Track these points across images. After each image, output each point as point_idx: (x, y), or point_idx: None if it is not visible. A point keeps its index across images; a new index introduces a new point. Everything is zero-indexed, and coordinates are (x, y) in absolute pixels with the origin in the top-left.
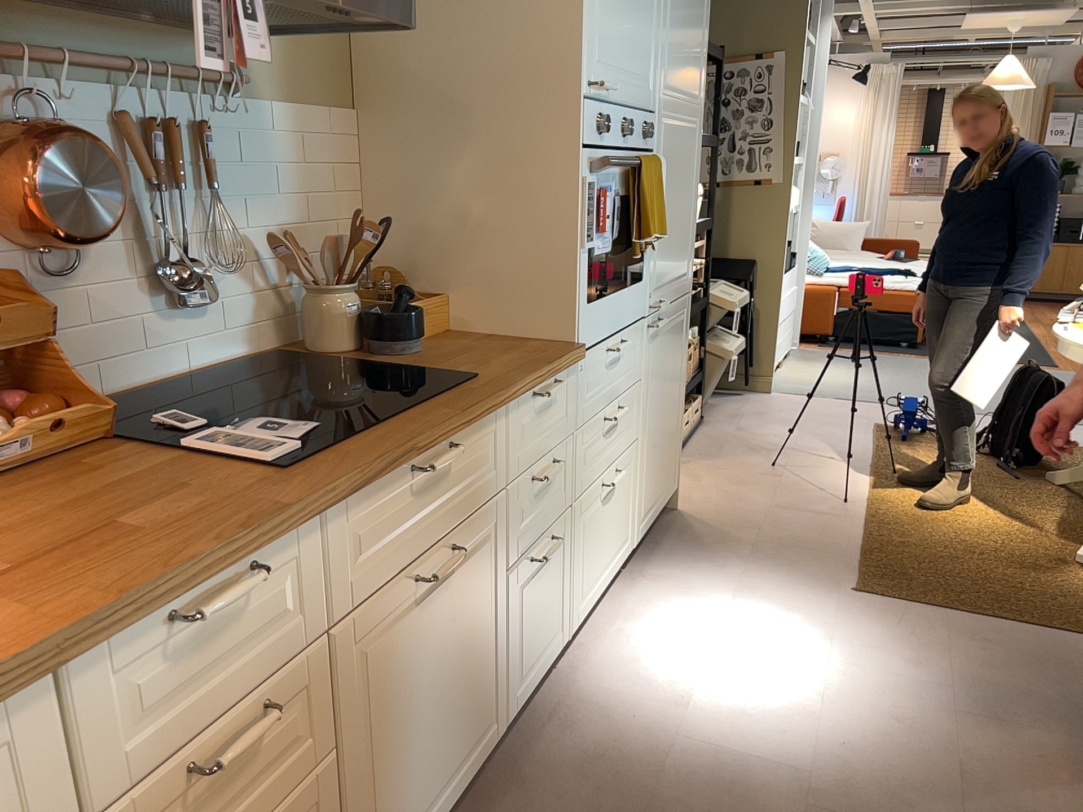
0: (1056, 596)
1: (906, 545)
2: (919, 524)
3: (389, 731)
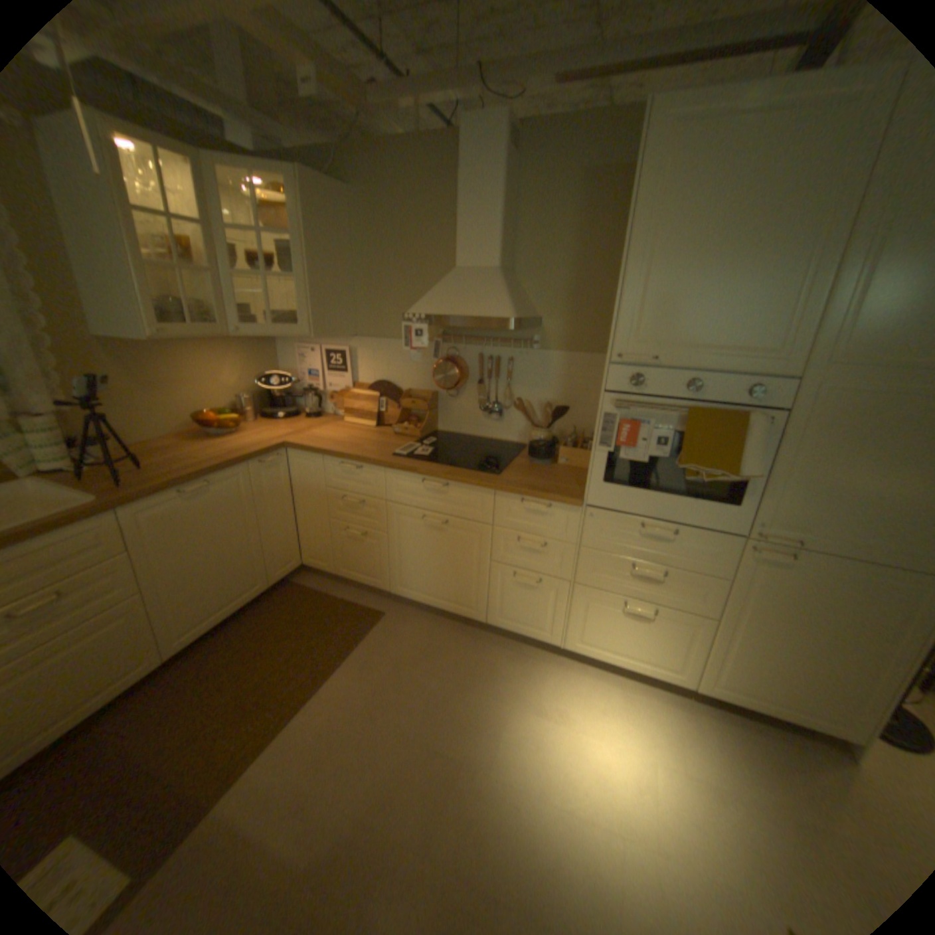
0: None
1: None
2: None
3: (410, 552)
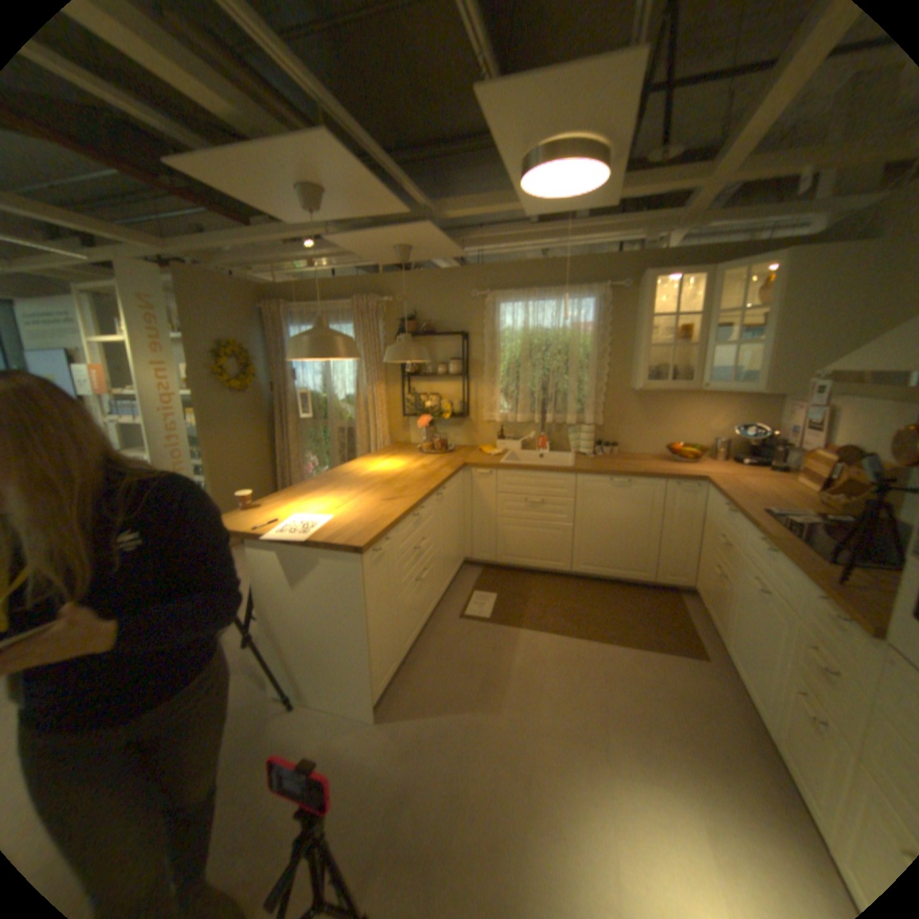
0: None
1: None
2: None
3: (744, 613)
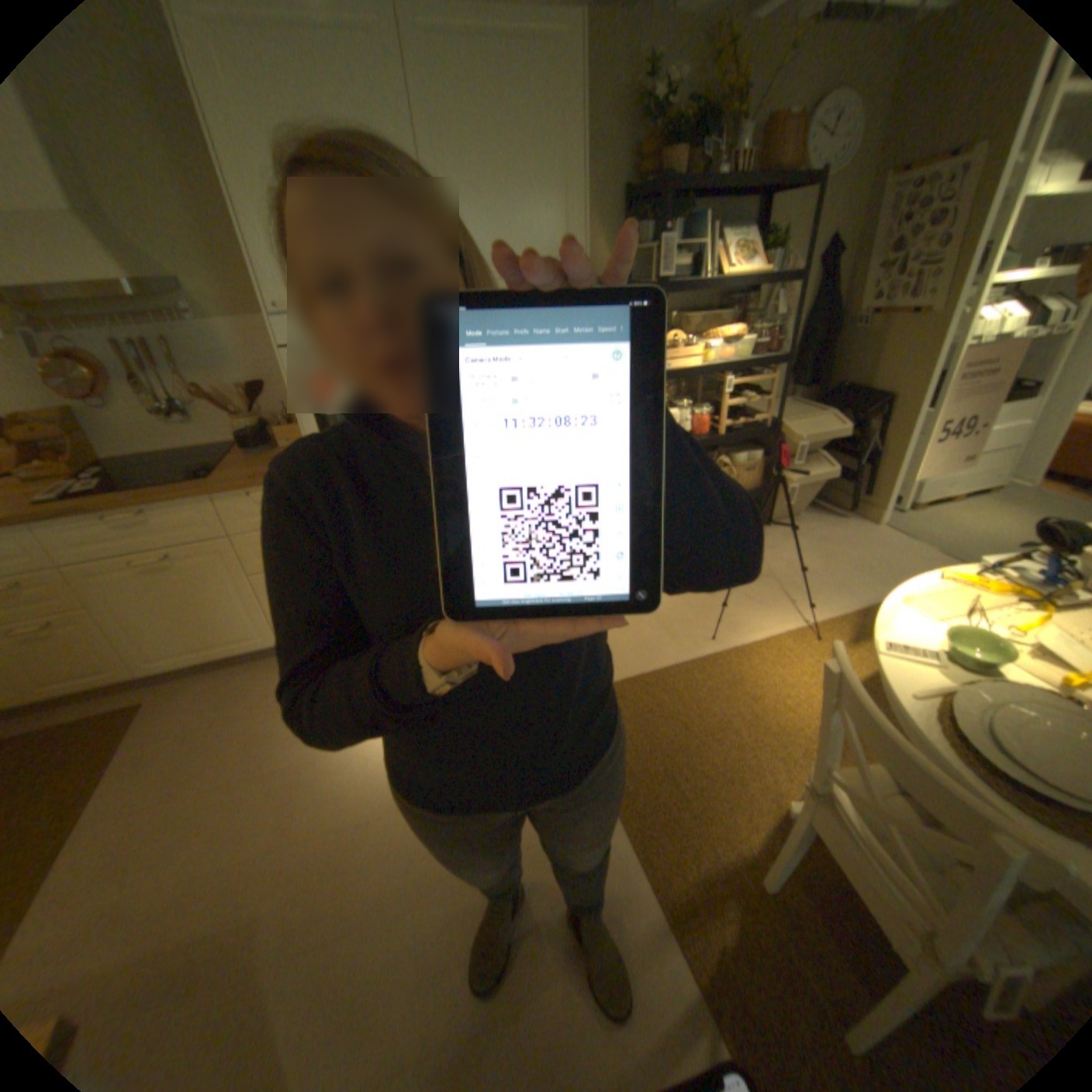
0: (694, 816)
1: (674, 696)
2: (727, 691)
3: (132, 615)
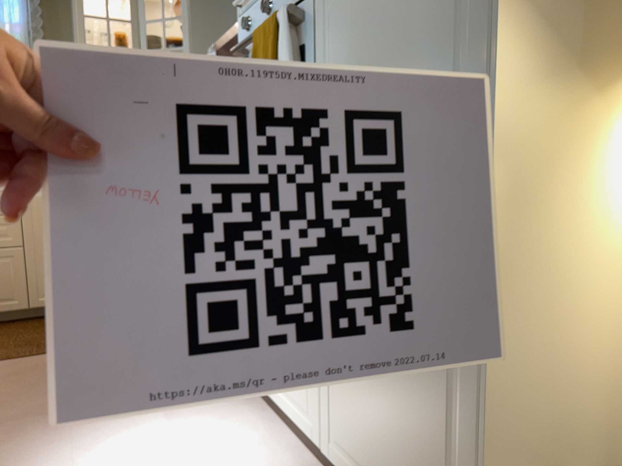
0: None
1: None
2: None
3: None
